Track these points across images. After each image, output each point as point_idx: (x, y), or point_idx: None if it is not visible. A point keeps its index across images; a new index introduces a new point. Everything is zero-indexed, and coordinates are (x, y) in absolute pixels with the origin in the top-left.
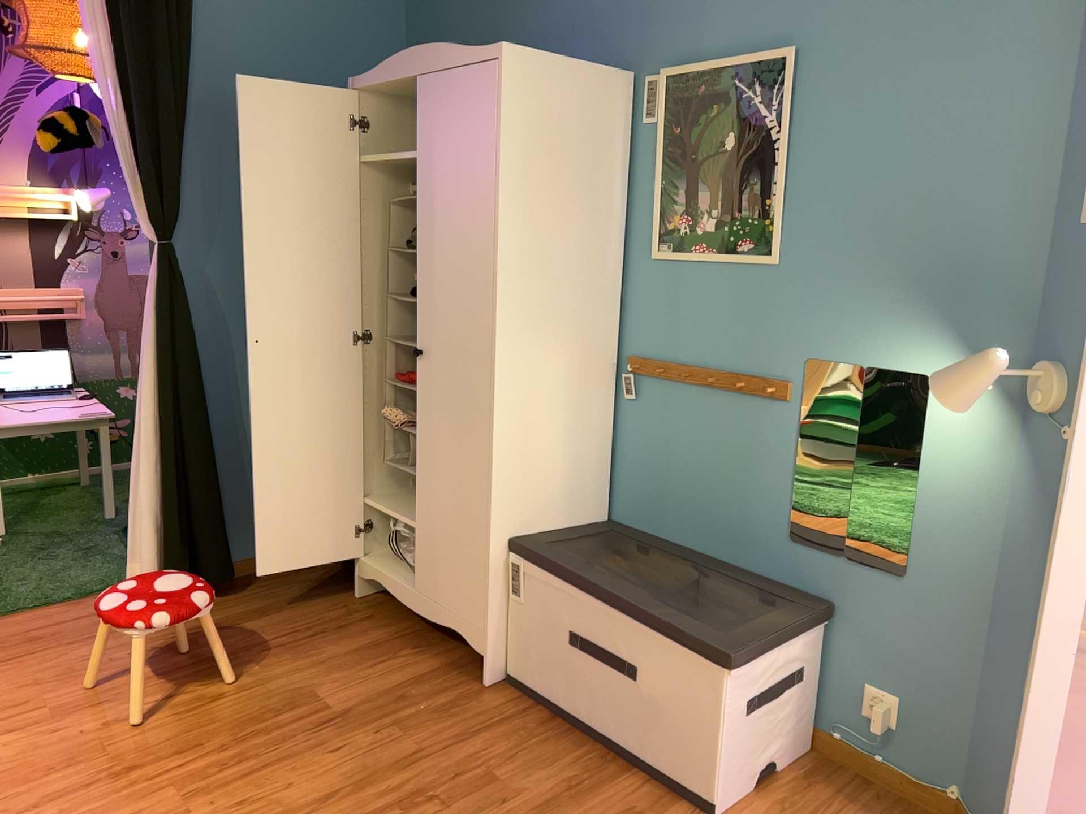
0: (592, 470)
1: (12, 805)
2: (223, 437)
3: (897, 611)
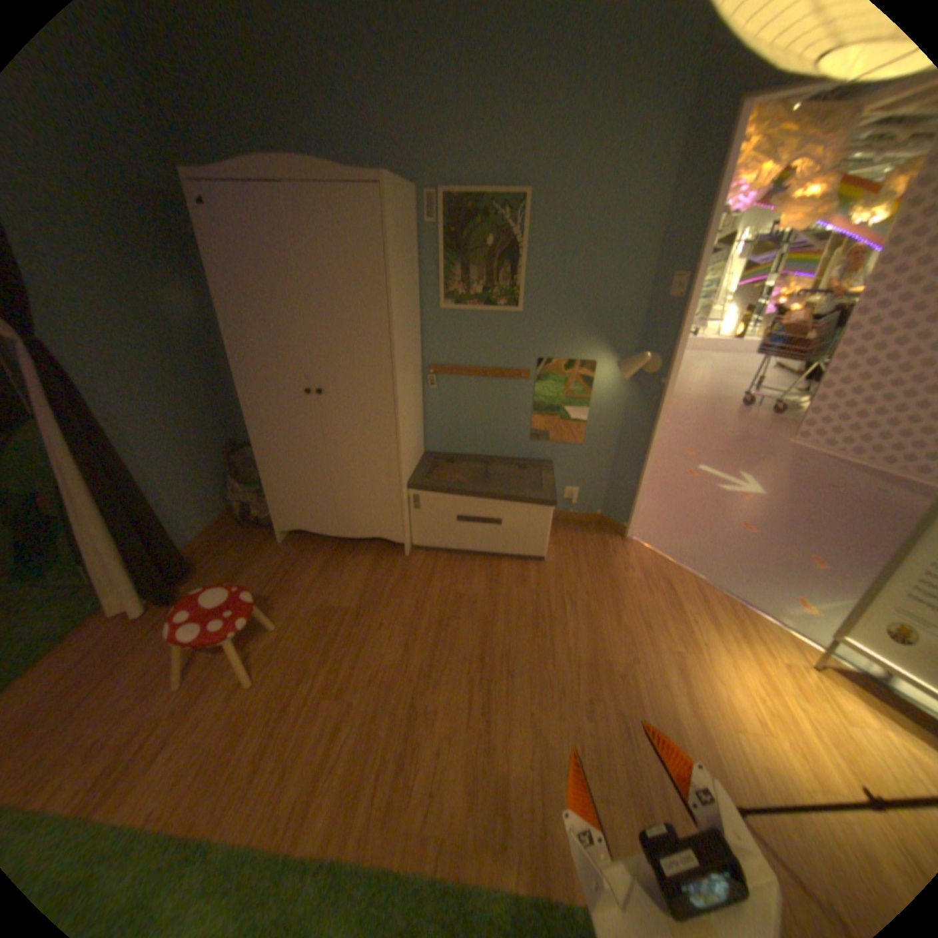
0: (420, 431)
1: (237, 779)
2: (133, 482)
3: (578, 457)
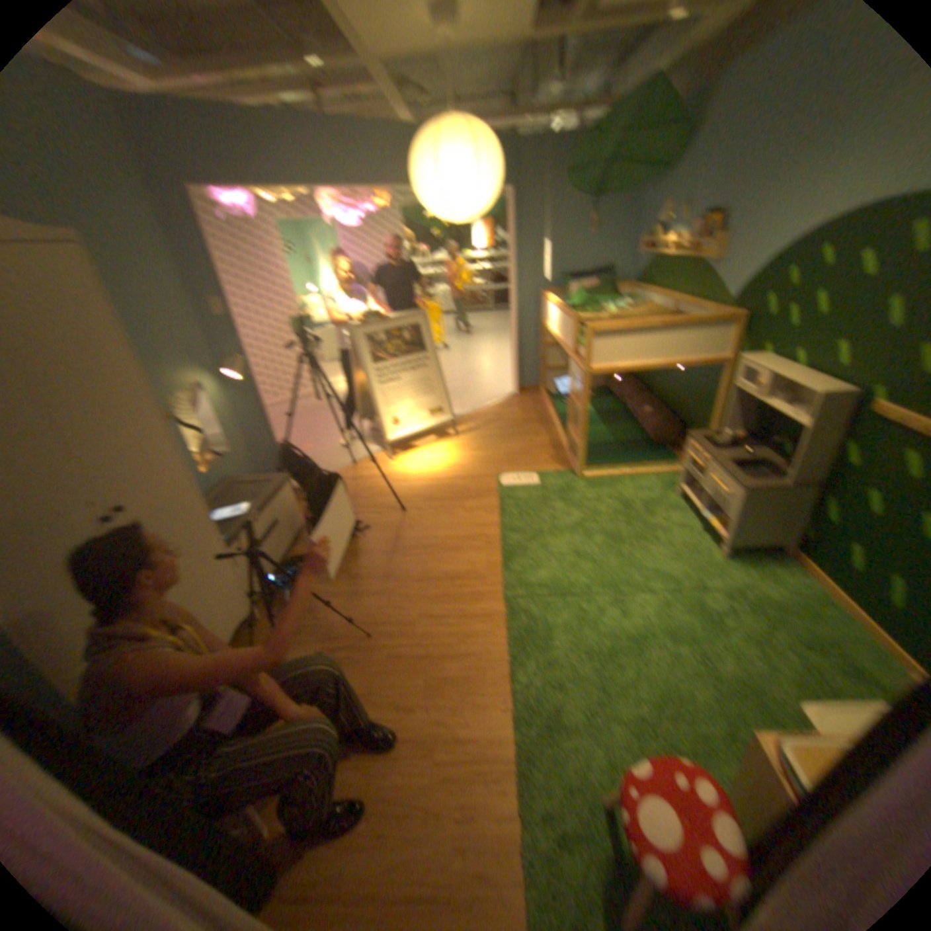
0: None
1: (470, 664)
2: None
3: (230, 462)
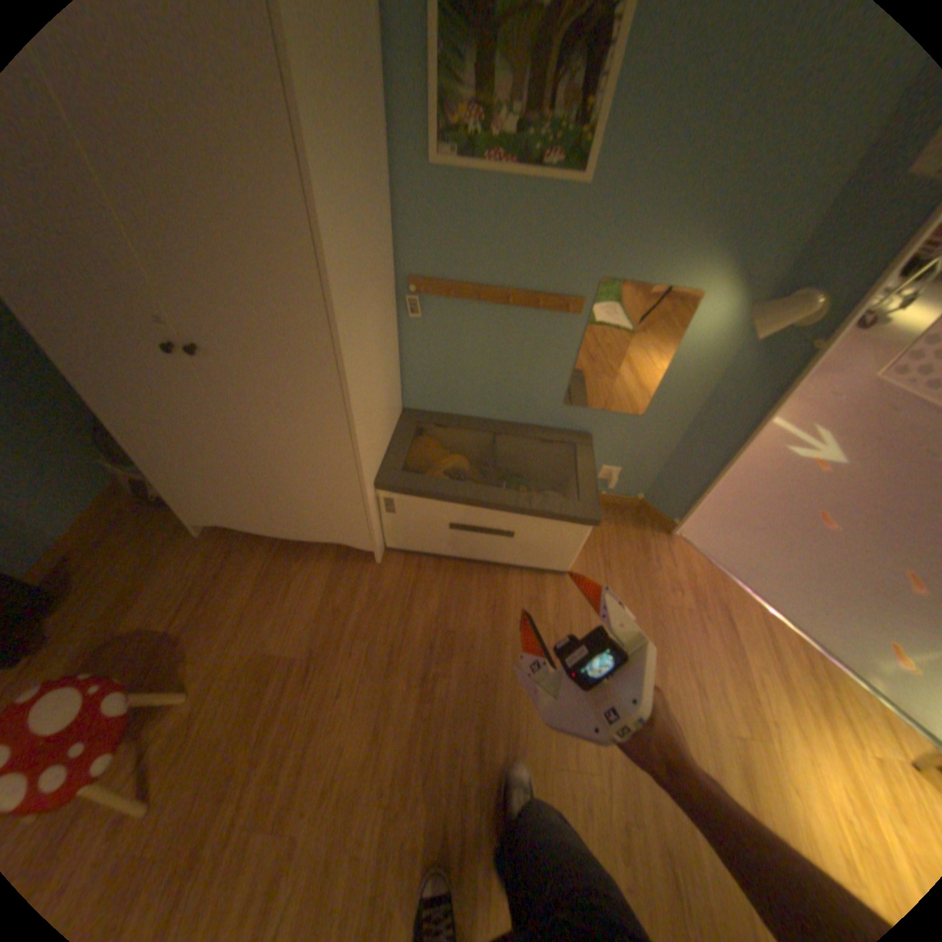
0: (395, 387)
1: None
2: None
3: (632, 431)
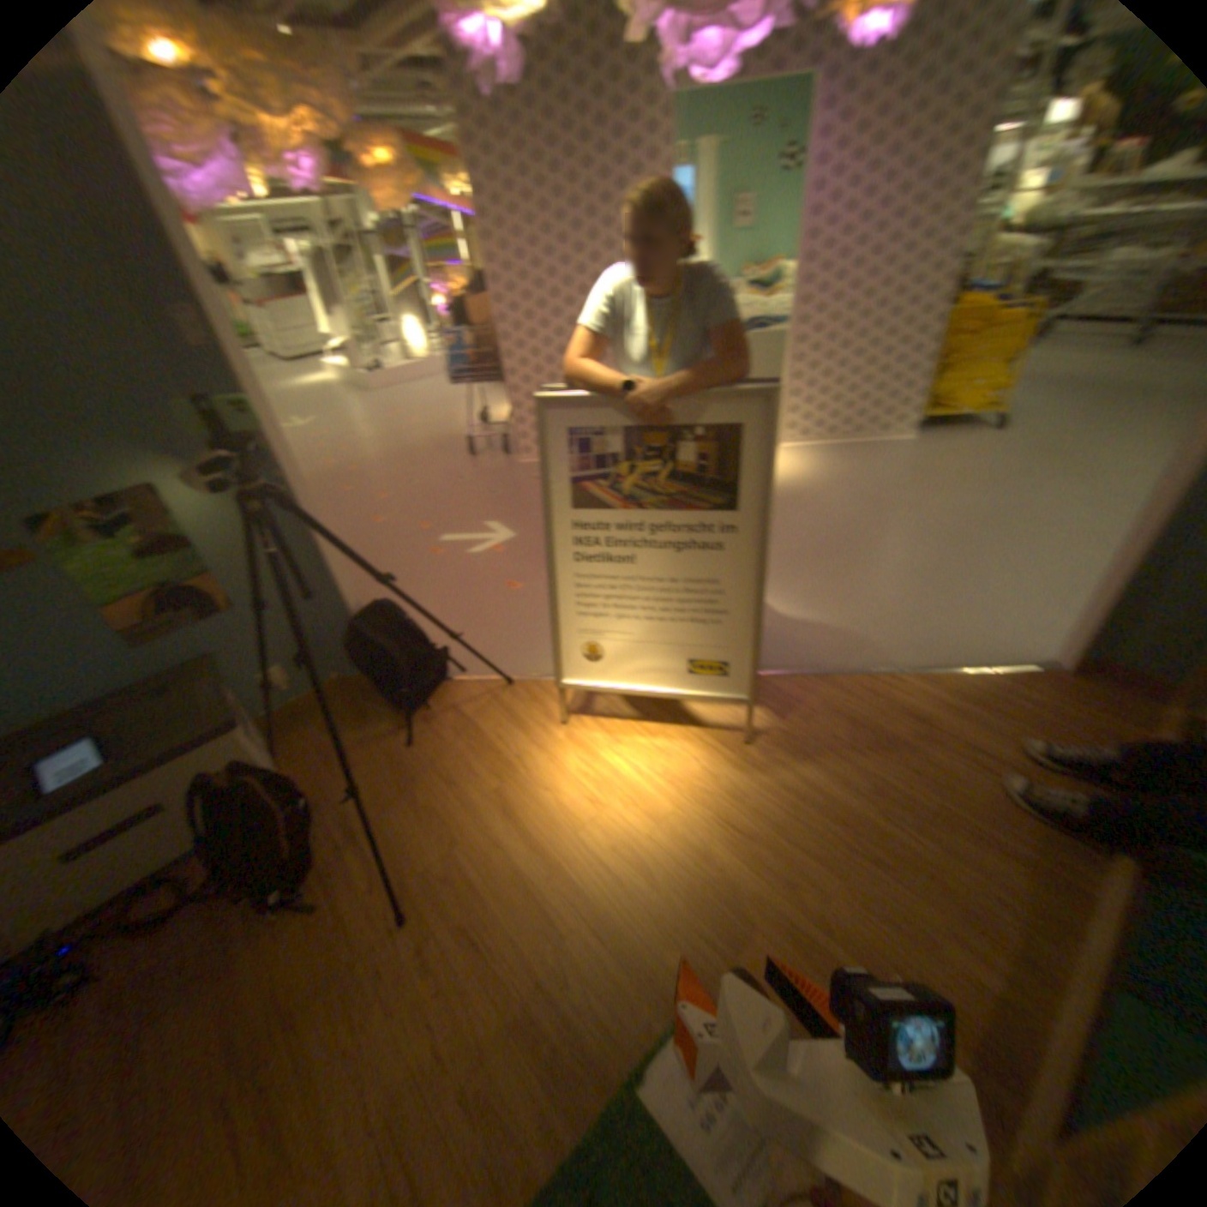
0: None
1: None
2: None
3: (239, 628)
